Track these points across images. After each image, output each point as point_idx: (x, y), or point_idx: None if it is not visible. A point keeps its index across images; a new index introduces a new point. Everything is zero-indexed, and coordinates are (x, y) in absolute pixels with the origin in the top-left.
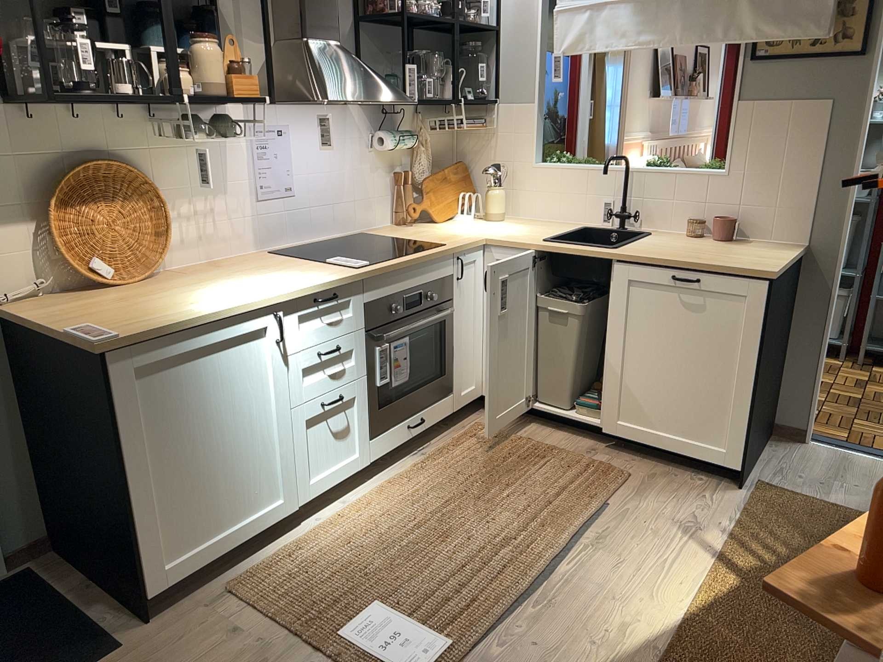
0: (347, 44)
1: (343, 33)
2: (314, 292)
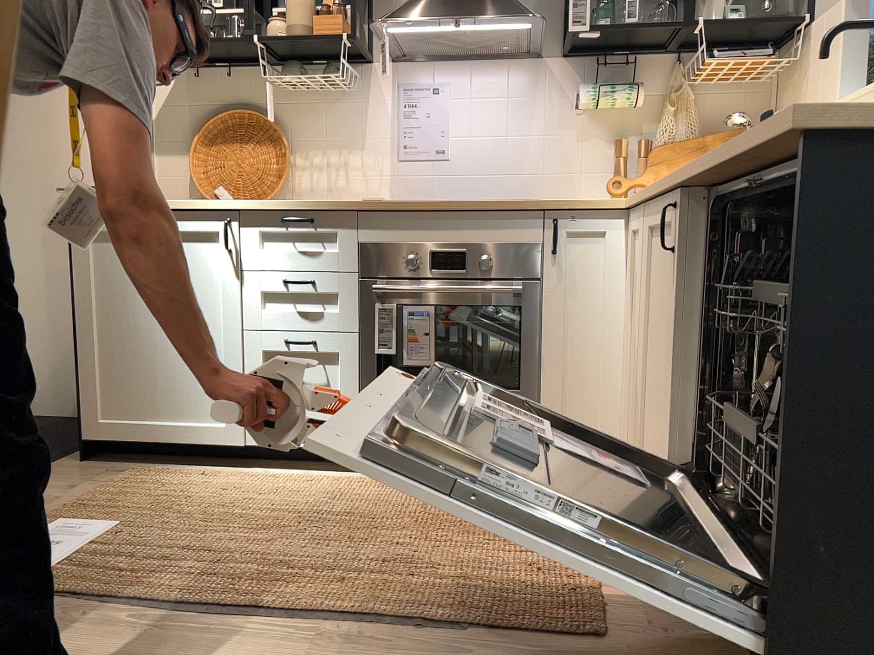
0: None
1: None
2: (279, 210)
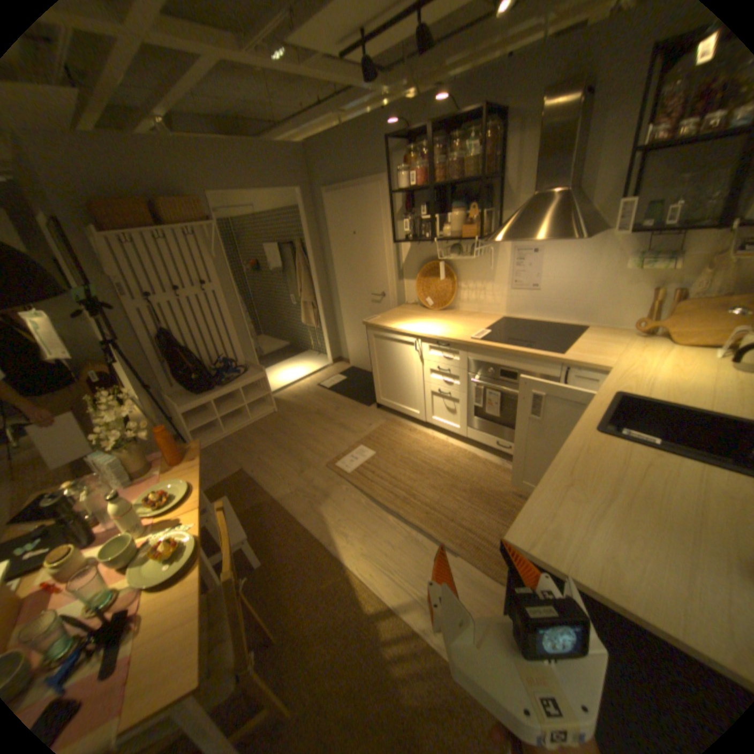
0: (625, 176)
1: (621, 167)
2: (435, 338)
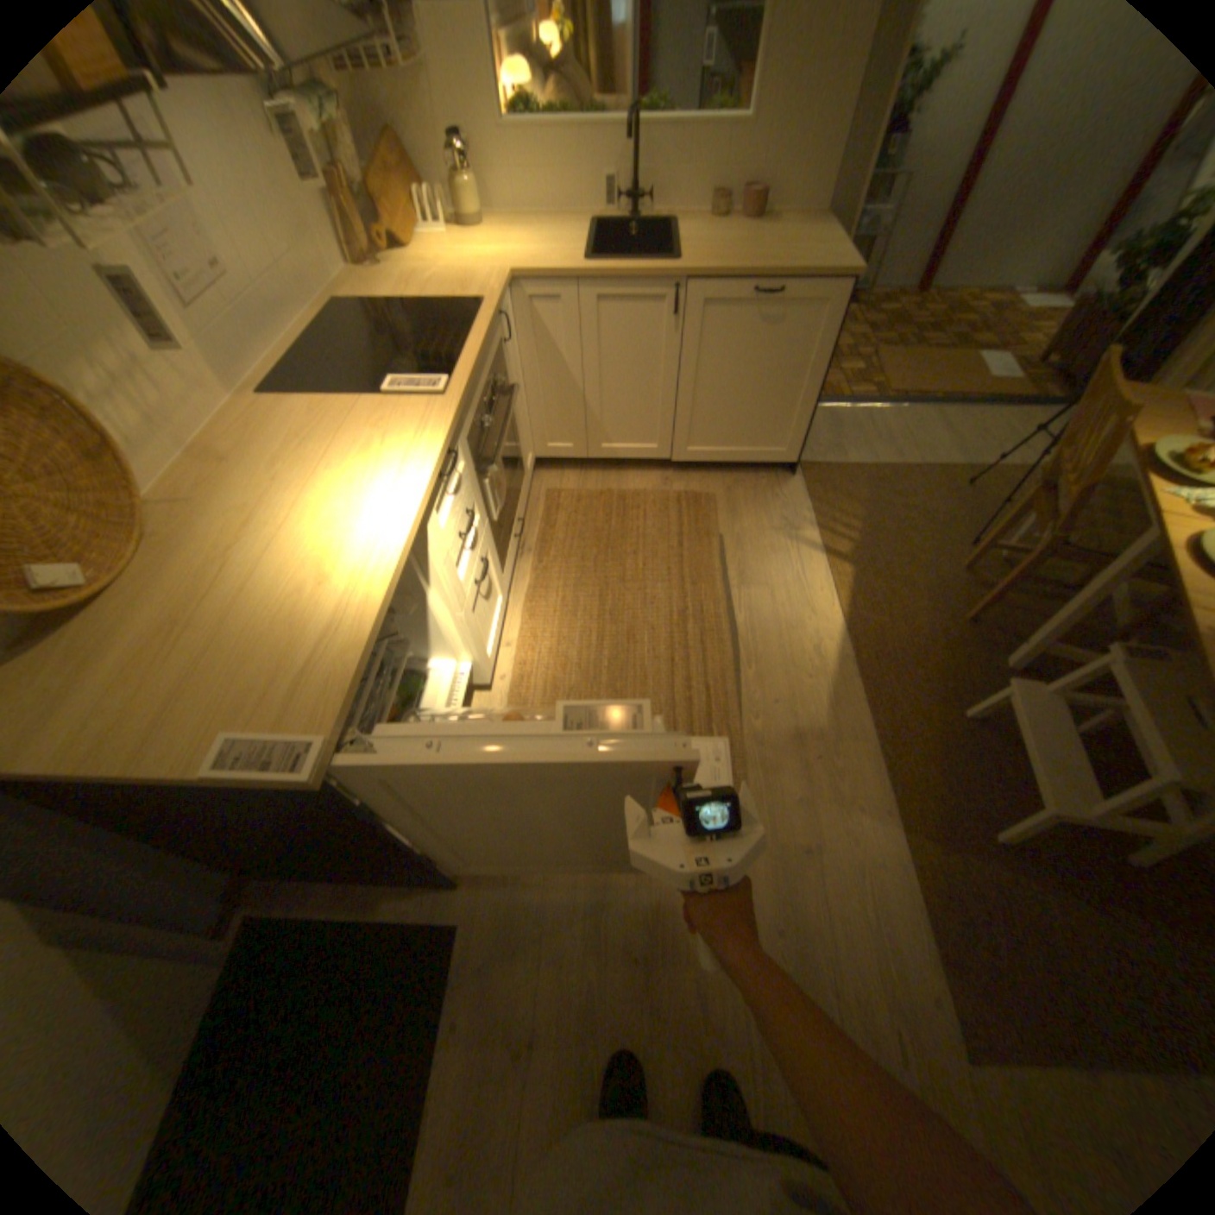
0: None
1: None
2: (439, 464)
